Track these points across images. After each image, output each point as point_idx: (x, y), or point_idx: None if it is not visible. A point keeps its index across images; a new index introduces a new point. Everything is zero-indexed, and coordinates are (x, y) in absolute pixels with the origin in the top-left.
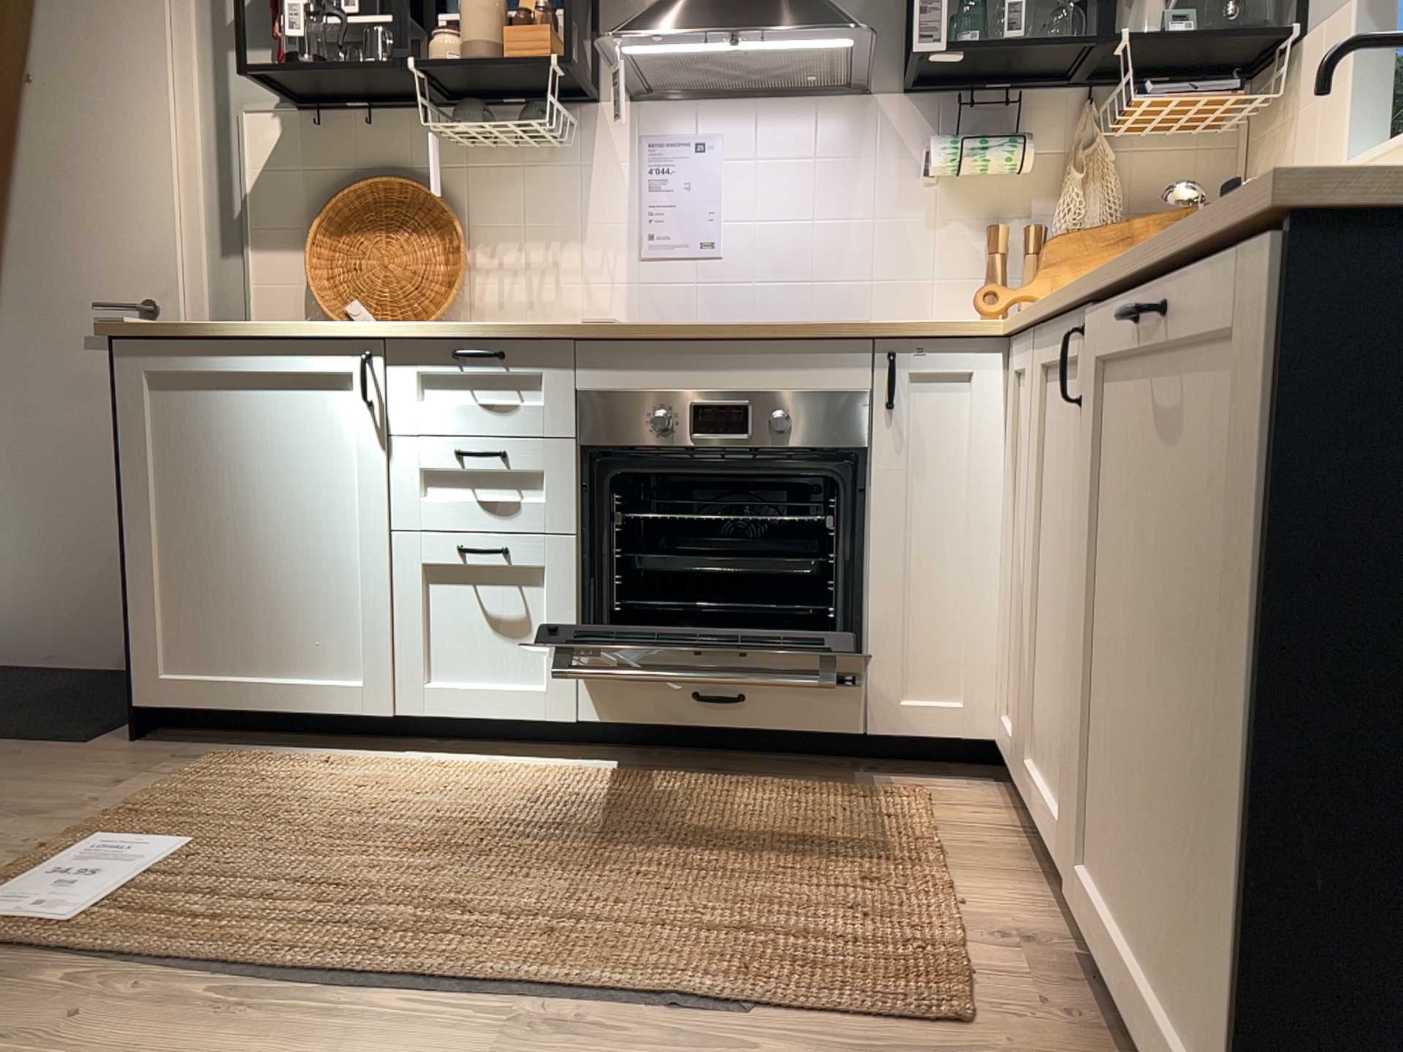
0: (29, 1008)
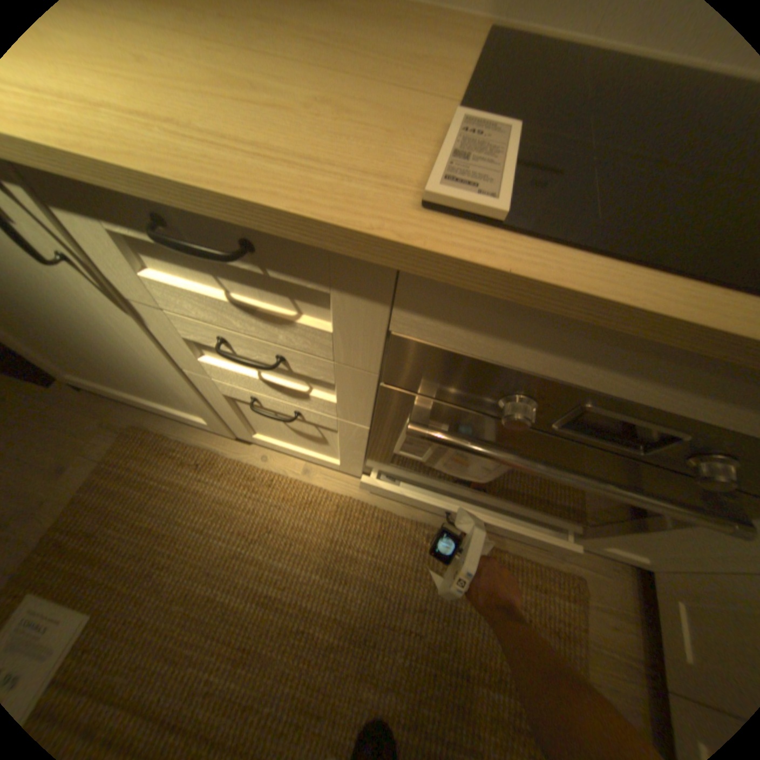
0: None
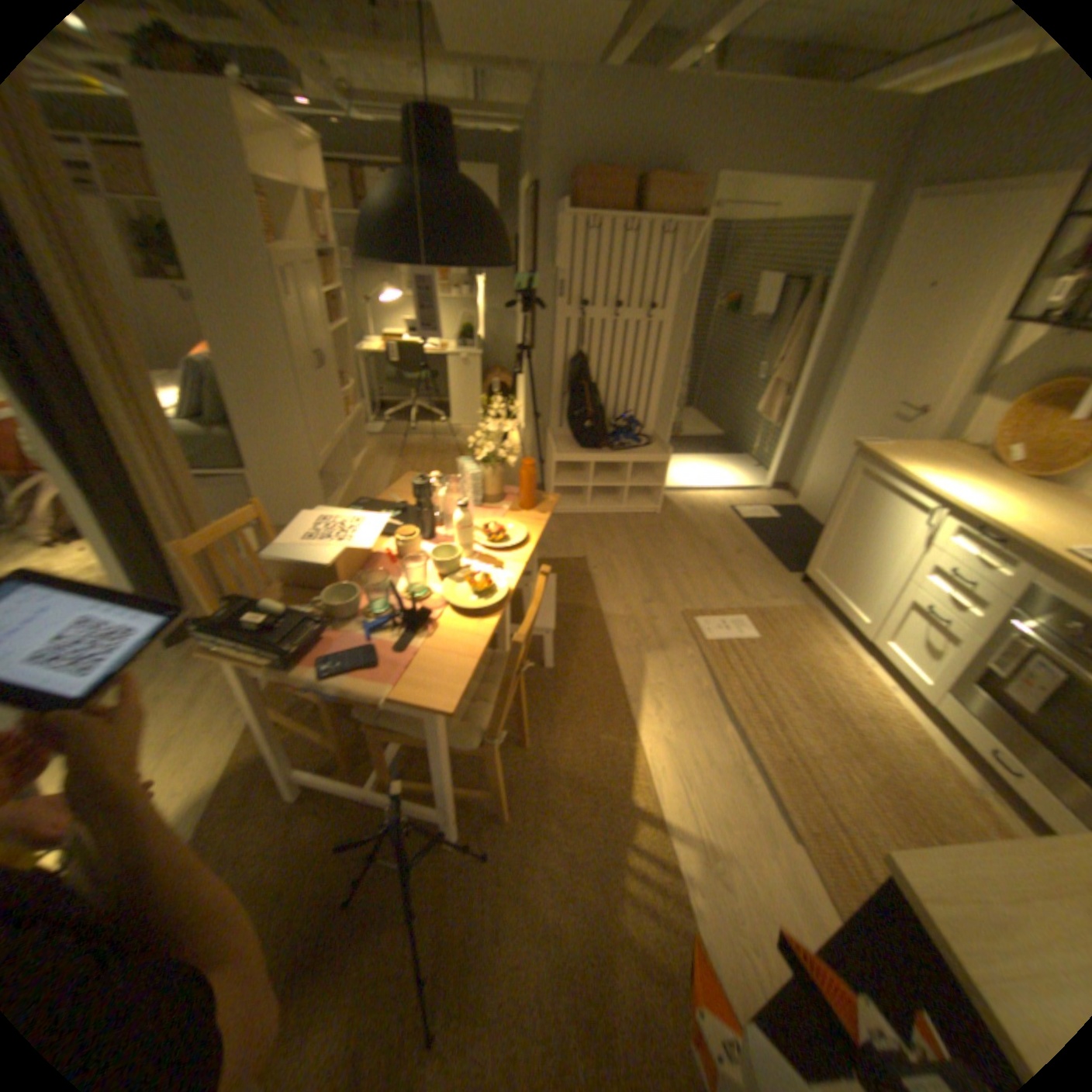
0: (681, 653)
